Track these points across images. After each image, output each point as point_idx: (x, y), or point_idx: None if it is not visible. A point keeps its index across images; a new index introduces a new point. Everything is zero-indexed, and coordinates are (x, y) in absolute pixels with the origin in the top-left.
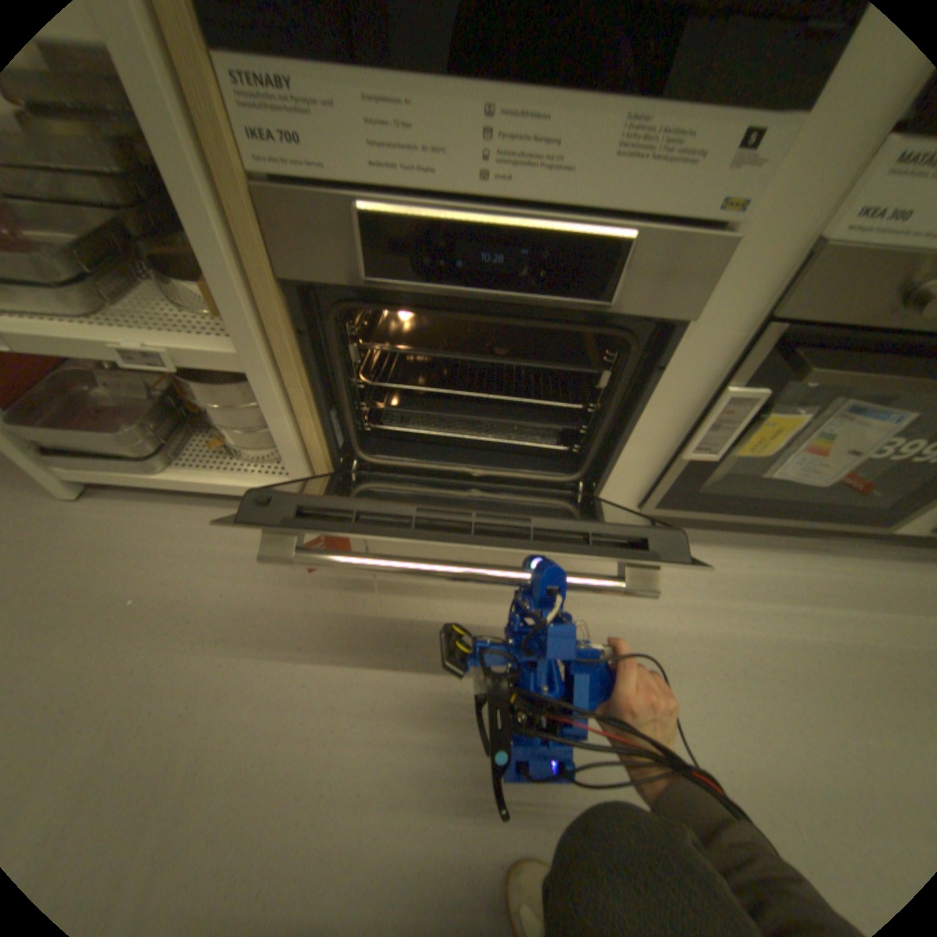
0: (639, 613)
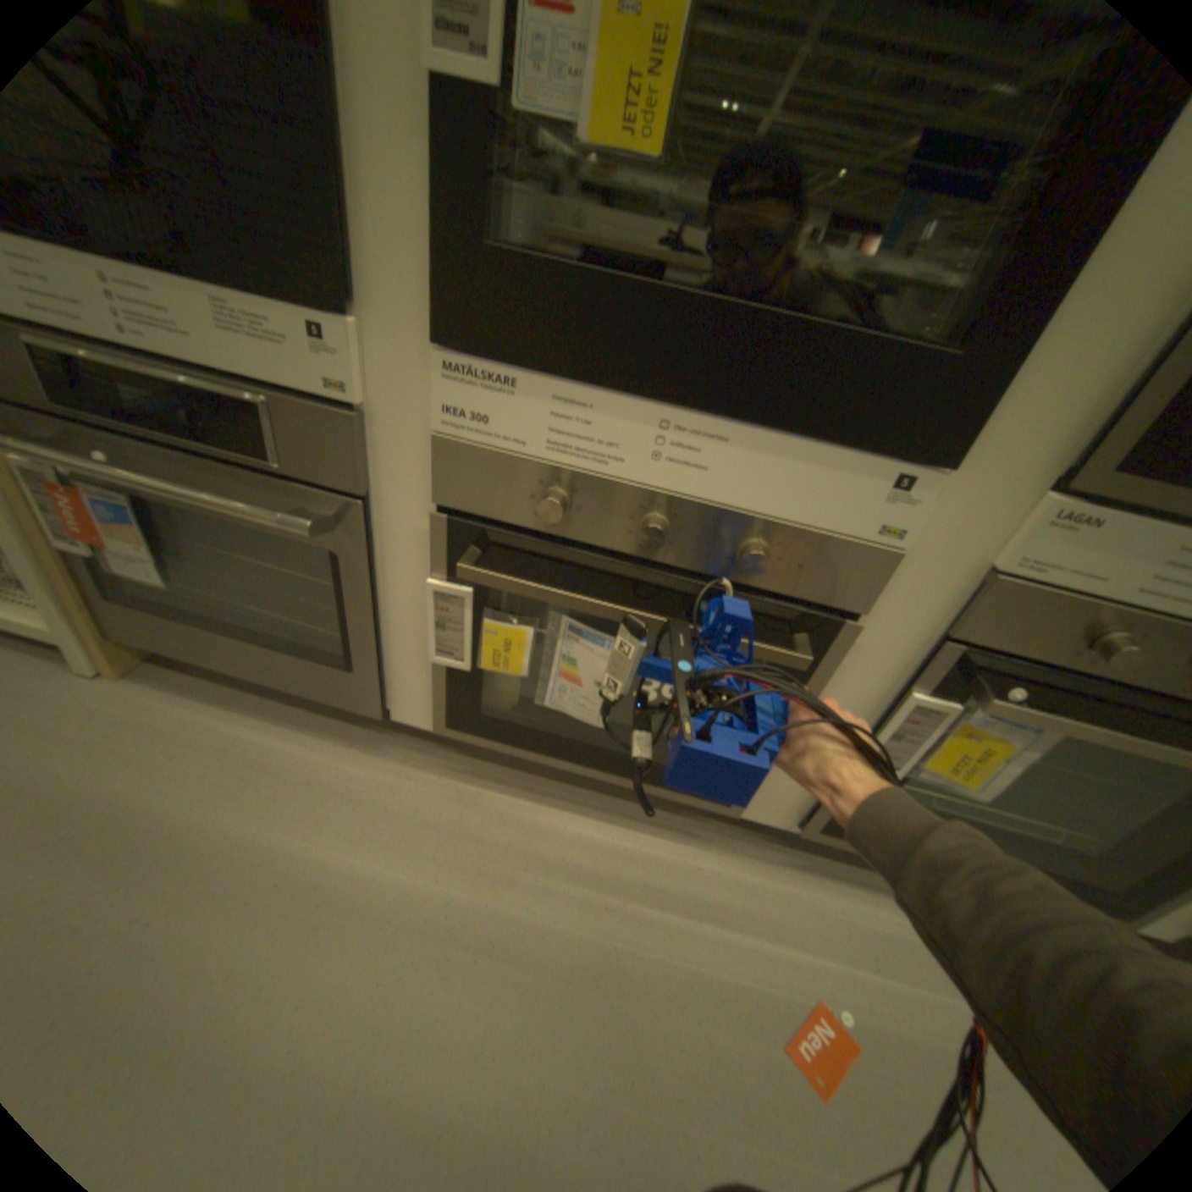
0: (392, 859)
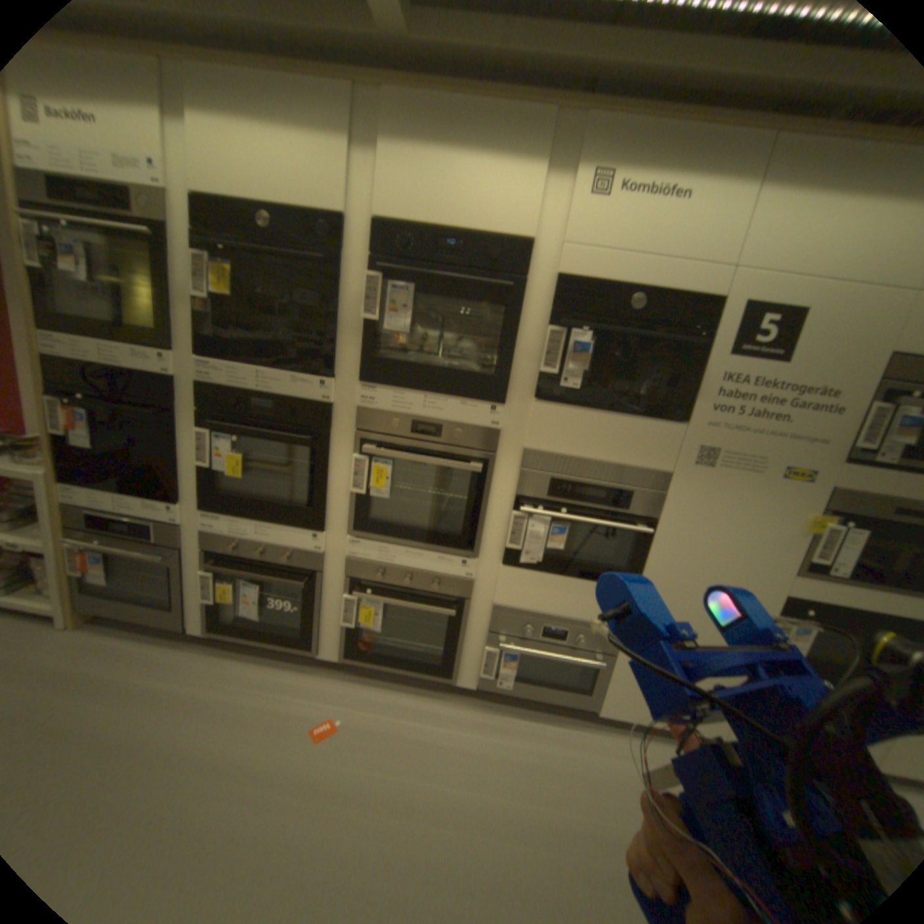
0: (176, 685)
